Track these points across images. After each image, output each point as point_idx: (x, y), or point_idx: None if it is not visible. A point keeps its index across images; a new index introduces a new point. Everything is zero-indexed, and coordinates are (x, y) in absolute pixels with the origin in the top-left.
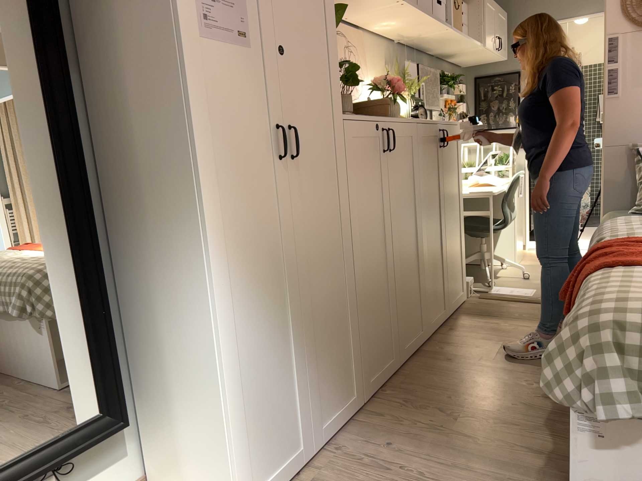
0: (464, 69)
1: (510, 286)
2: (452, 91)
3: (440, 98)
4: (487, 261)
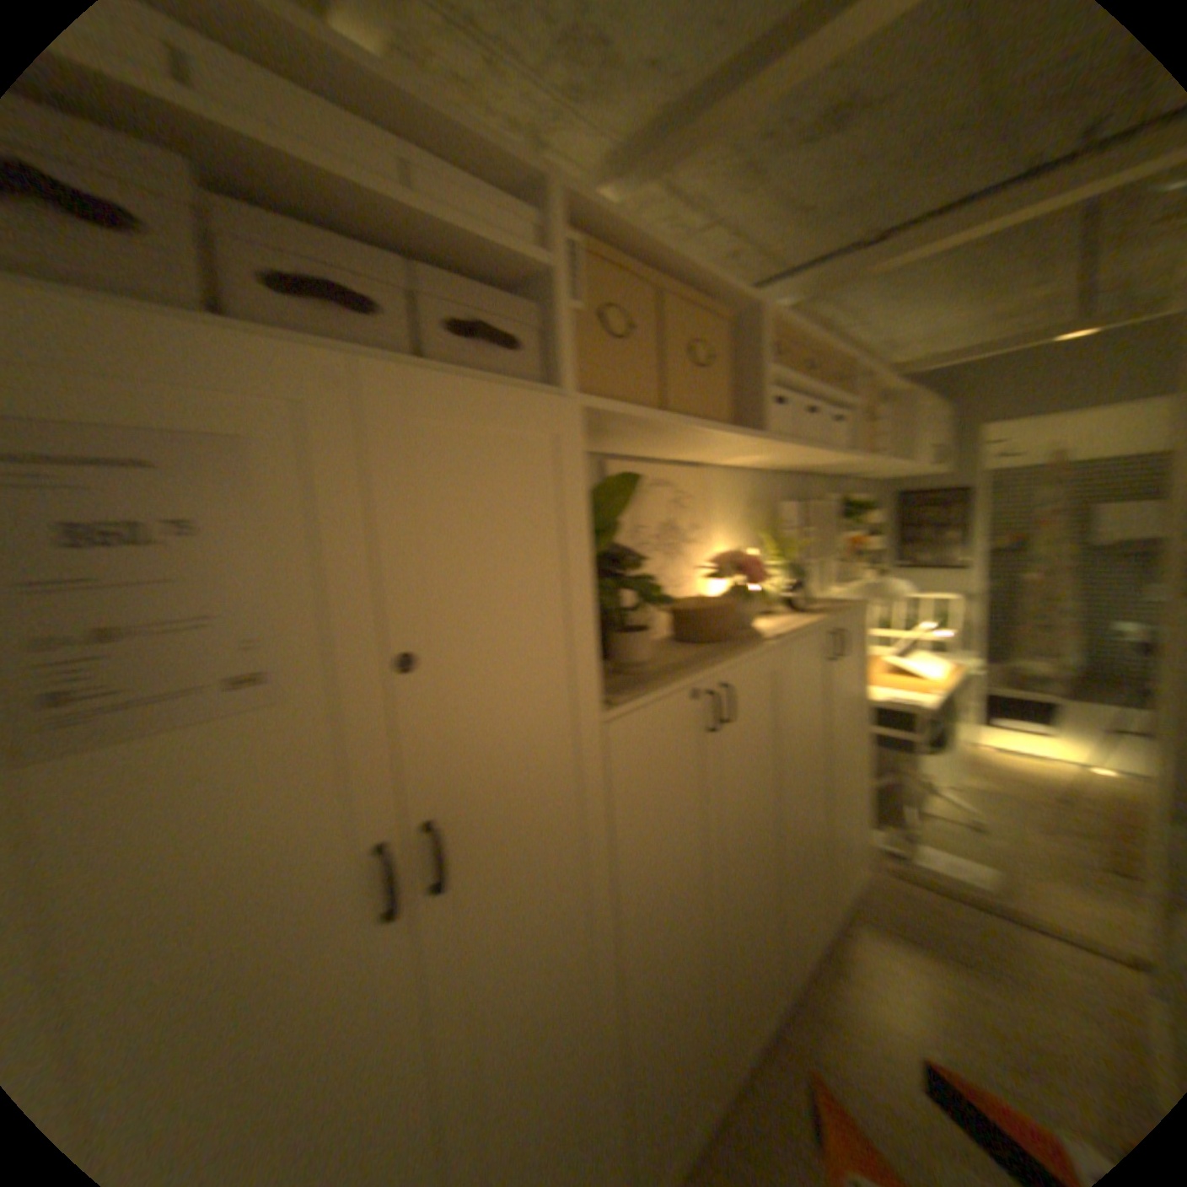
0: (884, 482)
1: (951, 852)
2: (862, 520)
3: (841, 541)
4: (910, 797)
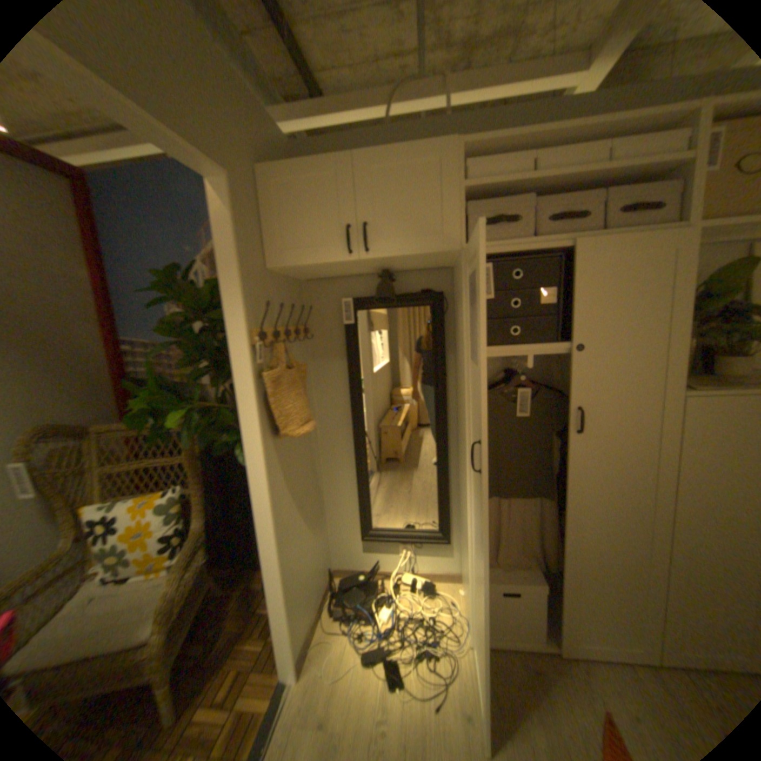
0: None
1: None
2: None
3: None
4: None
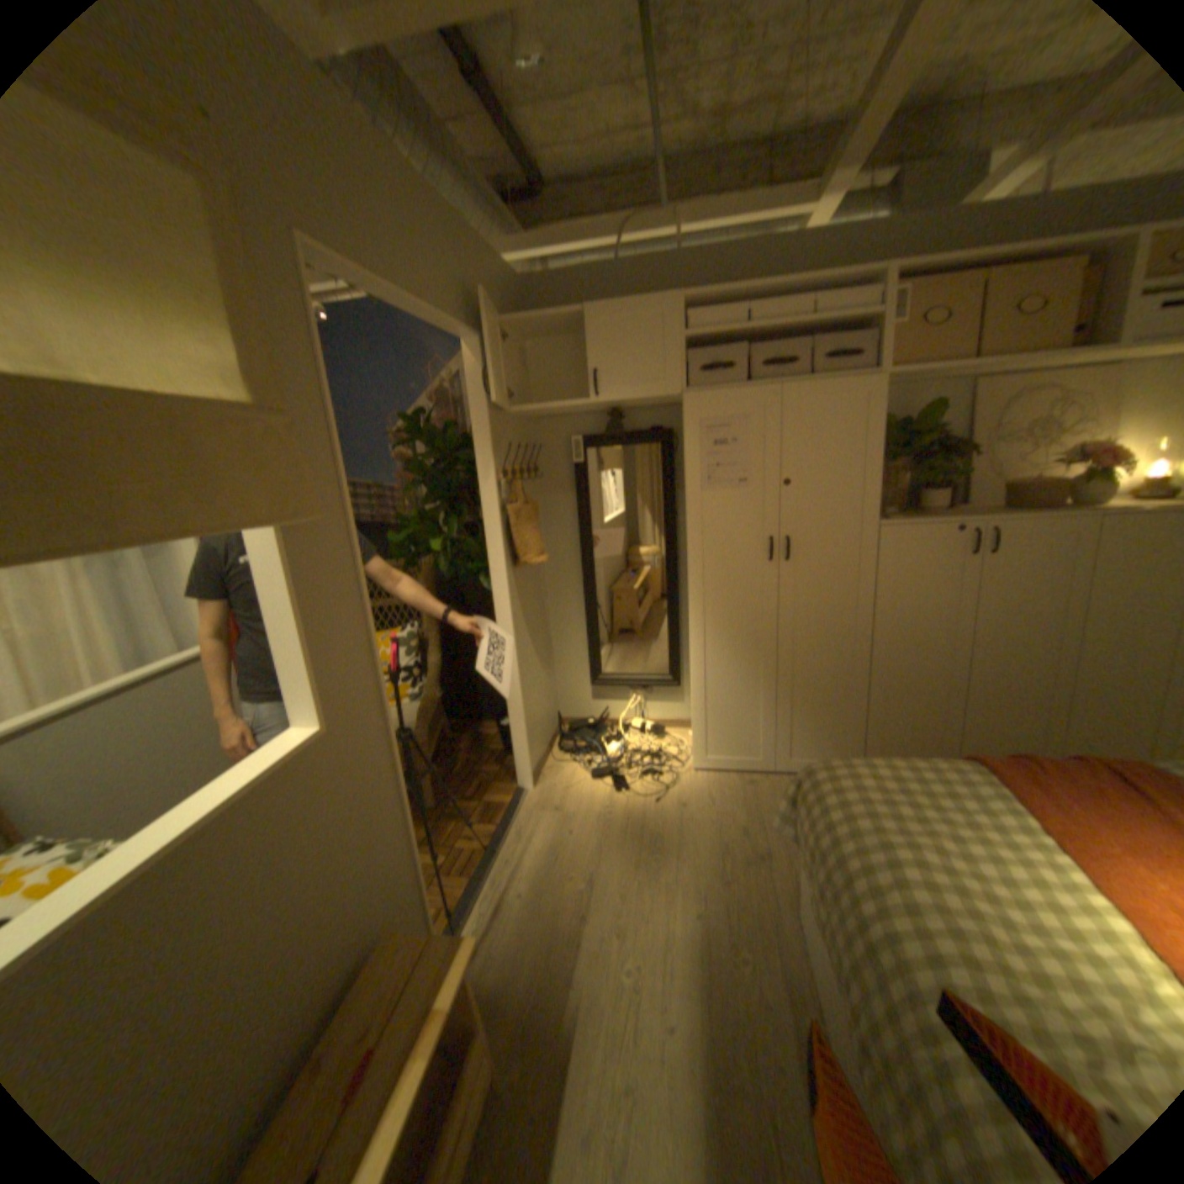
0: None
1: None
2: None
3: None
4: None
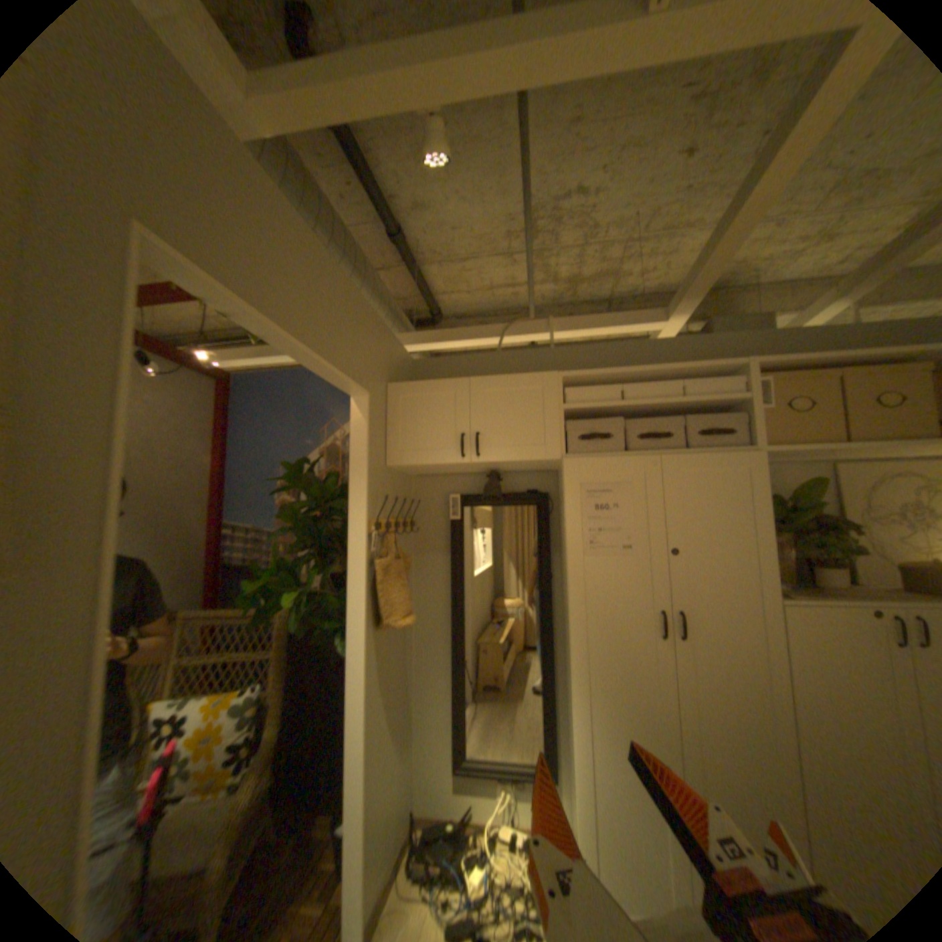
0: None
1: None
2: None
3: None
4: None
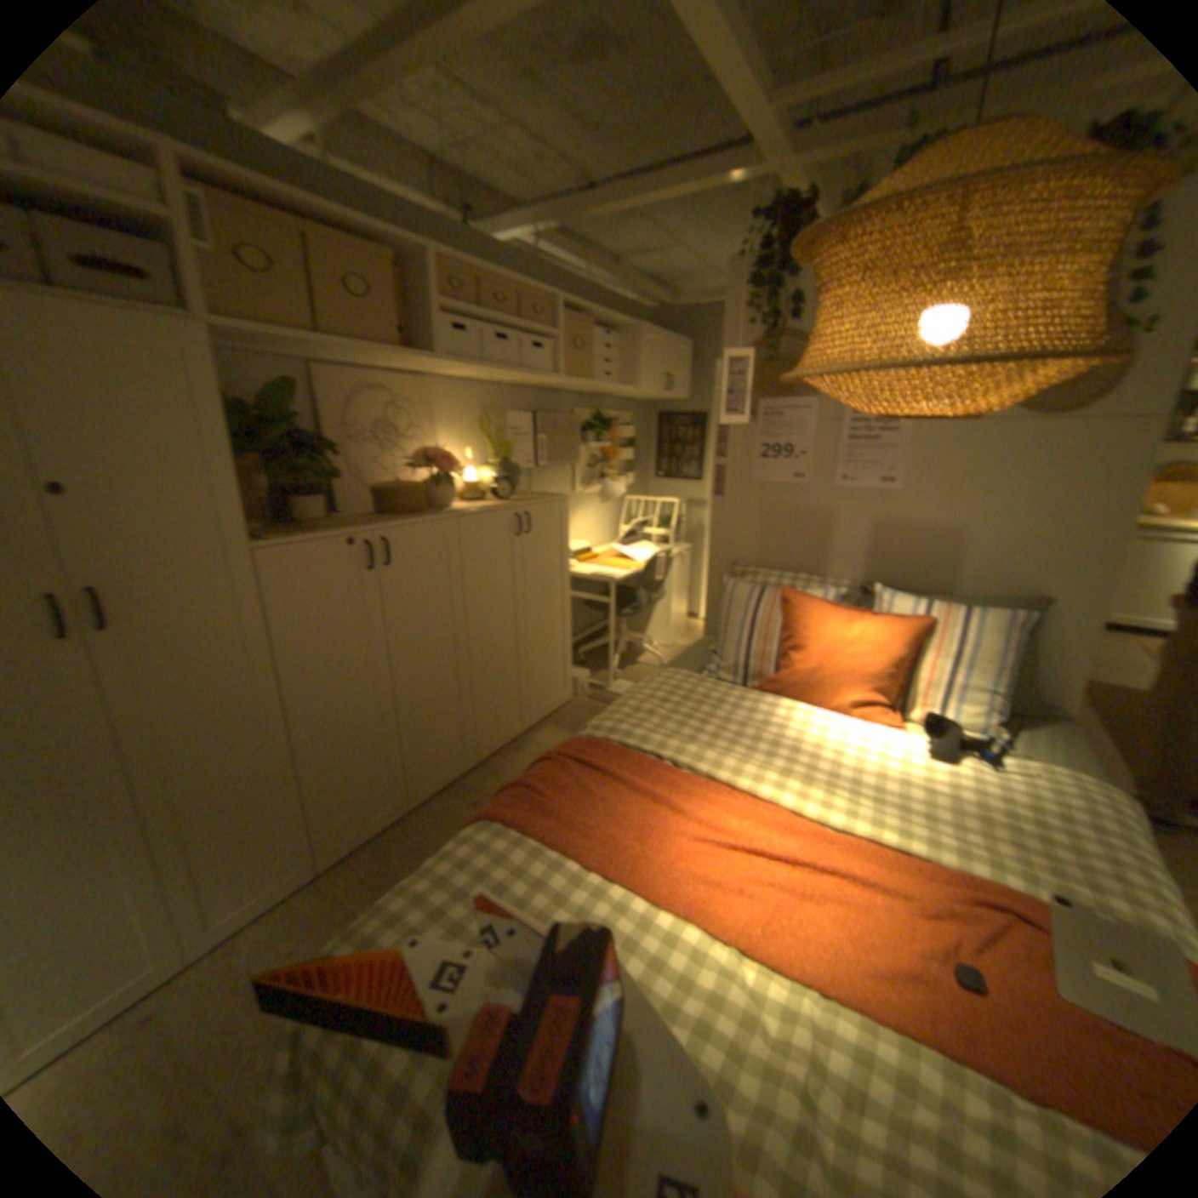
0: (645, 402)
1: (634, 681)
2: (614, 433)
3: (578, 449)
4: (617, 647)
